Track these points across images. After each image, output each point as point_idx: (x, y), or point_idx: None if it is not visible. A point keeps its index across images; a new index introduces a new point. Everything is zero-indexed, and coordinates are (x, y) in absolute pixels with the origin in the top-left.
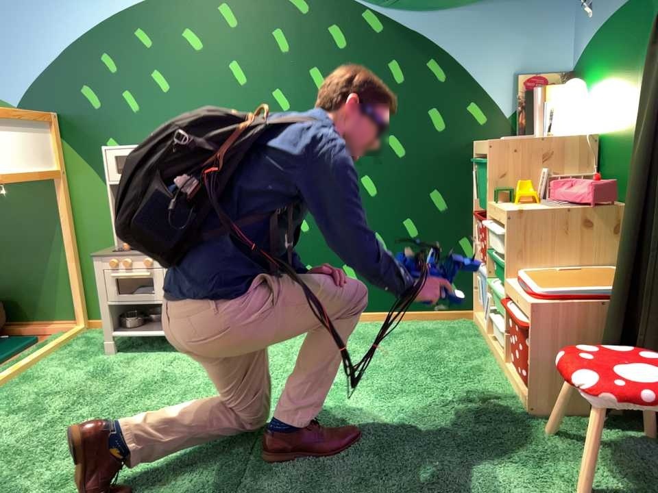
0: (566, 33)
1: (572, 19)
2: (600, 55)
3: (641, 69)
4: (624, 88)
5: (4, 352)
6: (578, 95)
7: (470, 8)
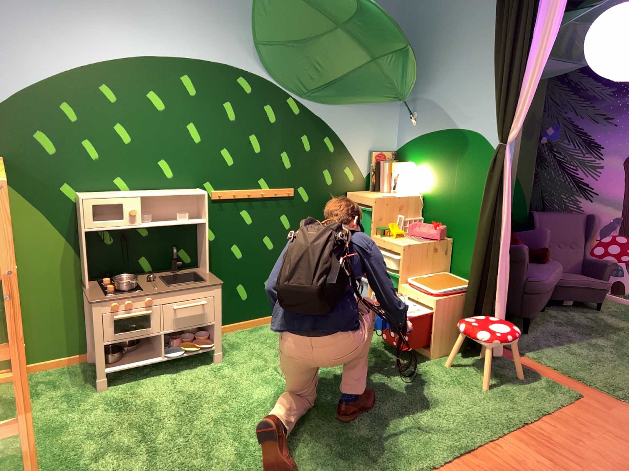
0: (395, 131)
1: (400, 125)
2: (425, 154)
3: (458, 172)
4: (445, 178)
5: None
6: (413, 174)
7: (351, 109)
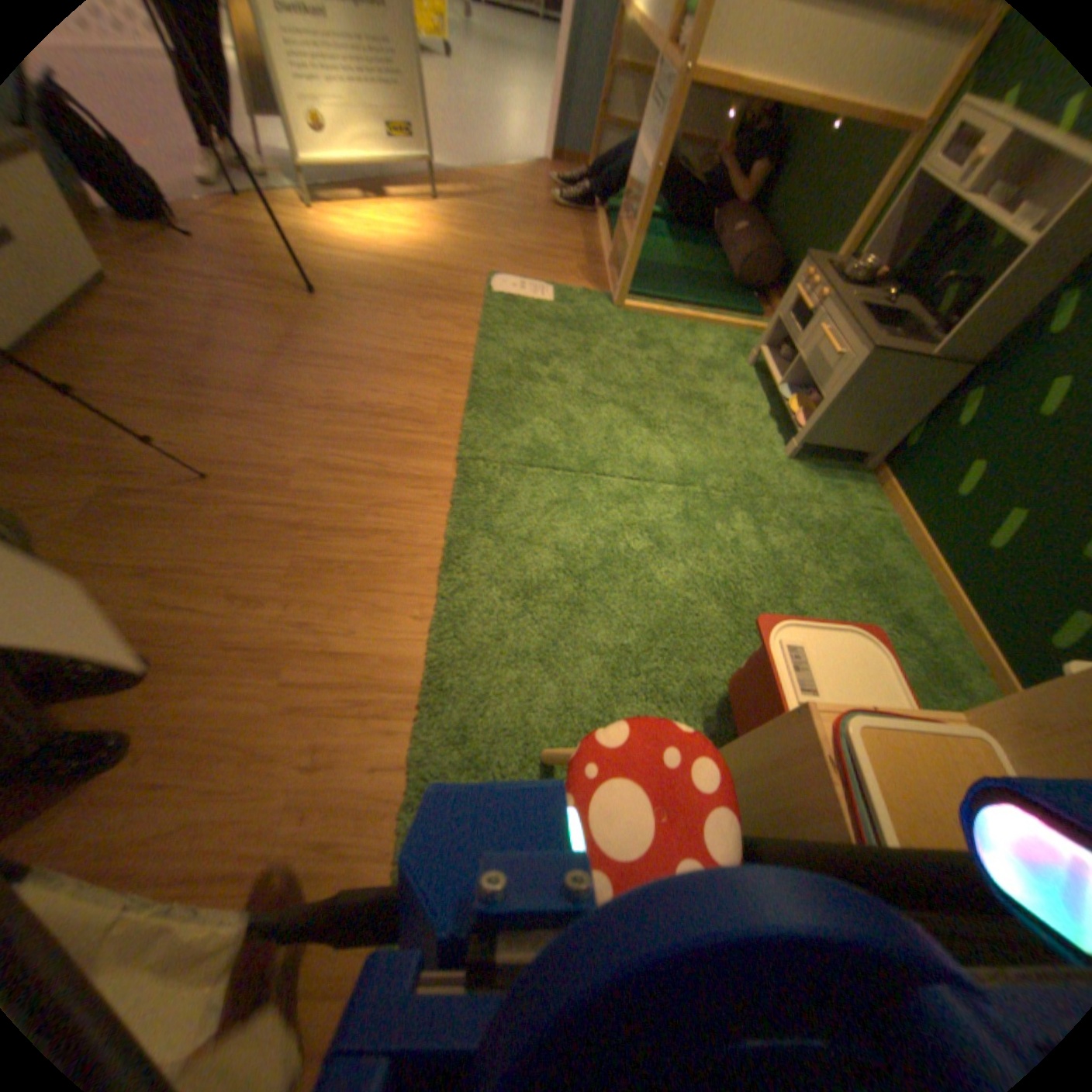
0: None
1: None
2: None
3: None
4: None
5: (730, 308)
6: None
7: None
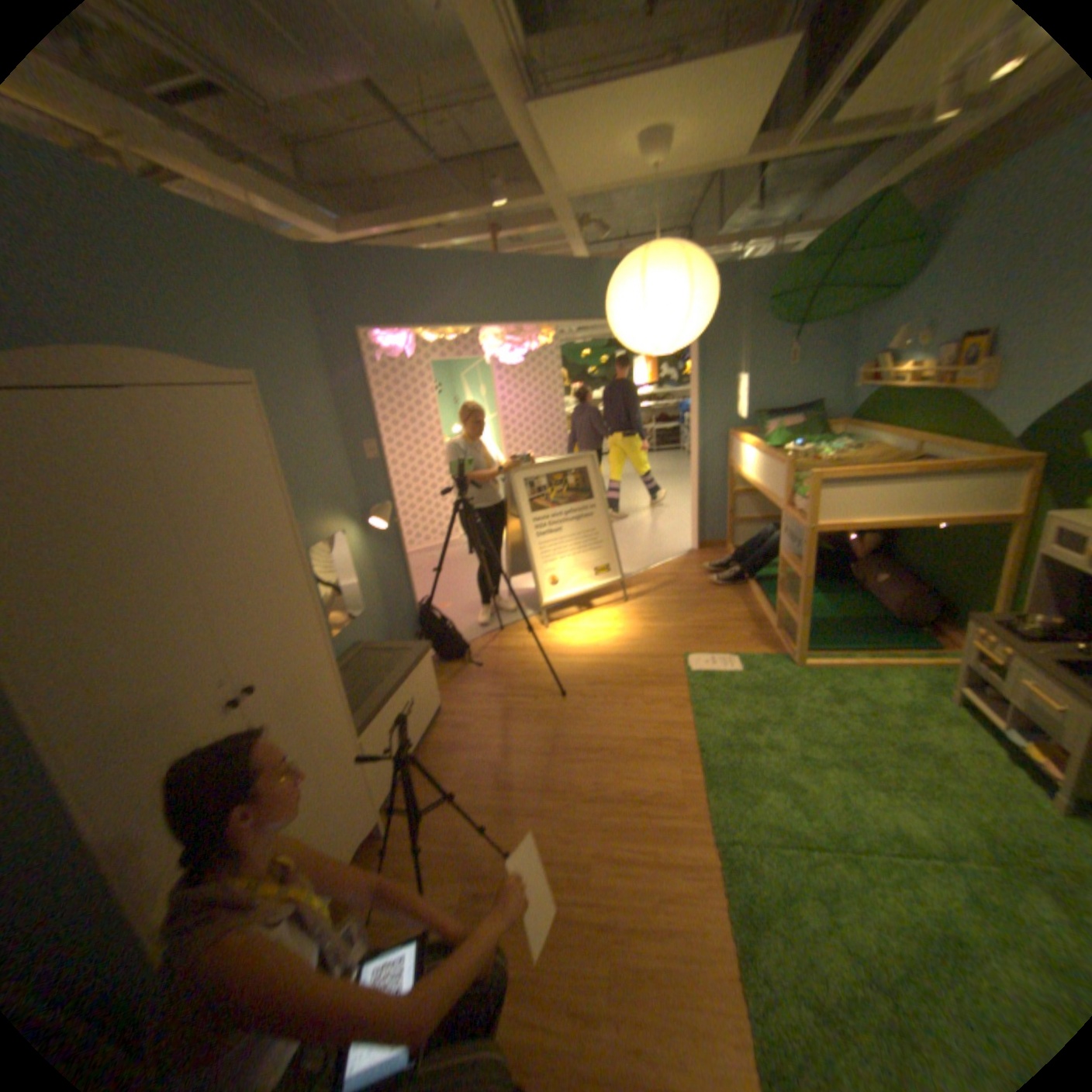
0: None
1: None
2: None
3: None
4: None
5: (906, 647)
6: None
7: None
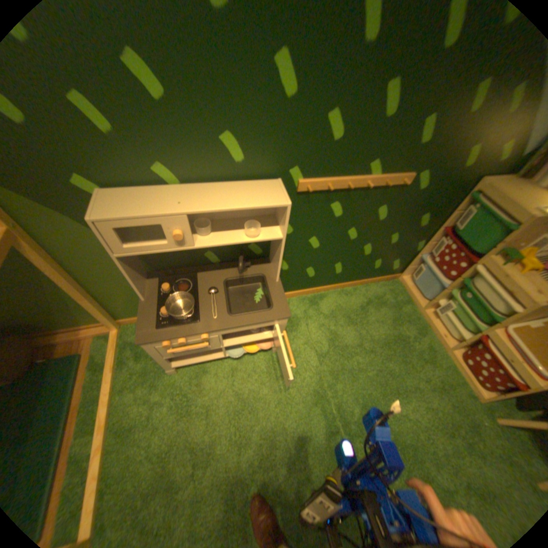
0: None
1: None
2: None
3: None
4: None
5: (67, 387)
6: None
7: None
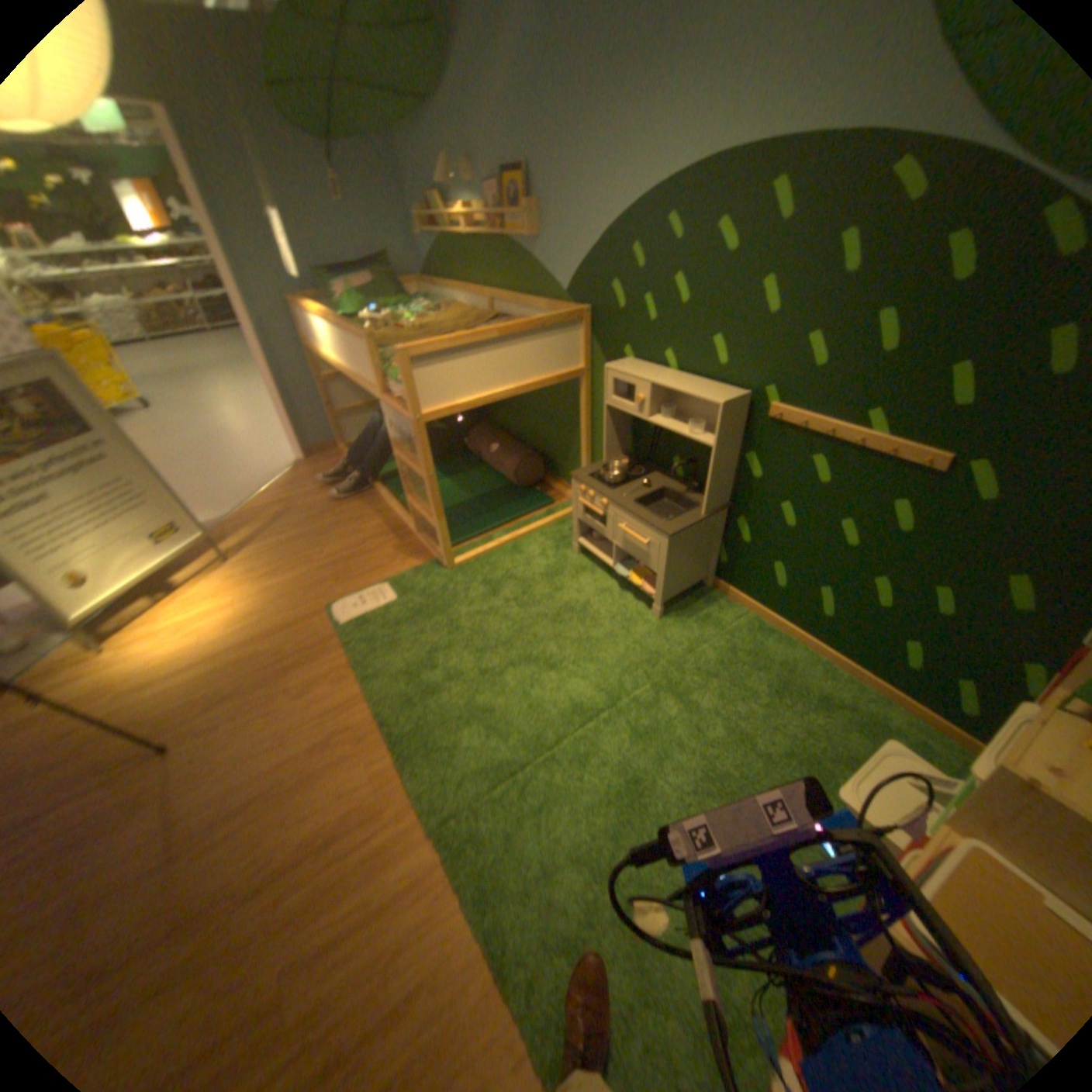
0: None
1: None
2: None
3: None
4: None
5: (529, 510)
6: None
7: None
